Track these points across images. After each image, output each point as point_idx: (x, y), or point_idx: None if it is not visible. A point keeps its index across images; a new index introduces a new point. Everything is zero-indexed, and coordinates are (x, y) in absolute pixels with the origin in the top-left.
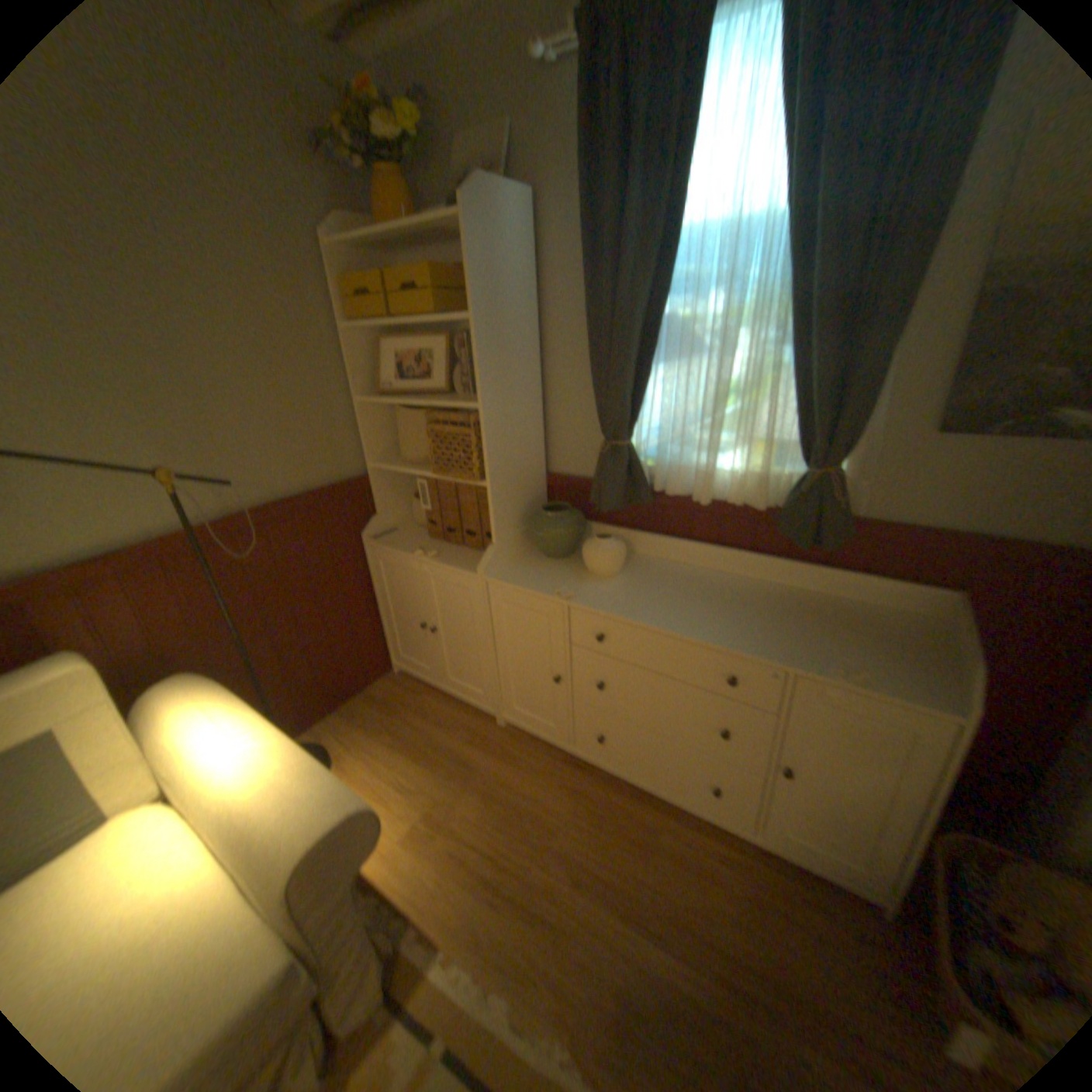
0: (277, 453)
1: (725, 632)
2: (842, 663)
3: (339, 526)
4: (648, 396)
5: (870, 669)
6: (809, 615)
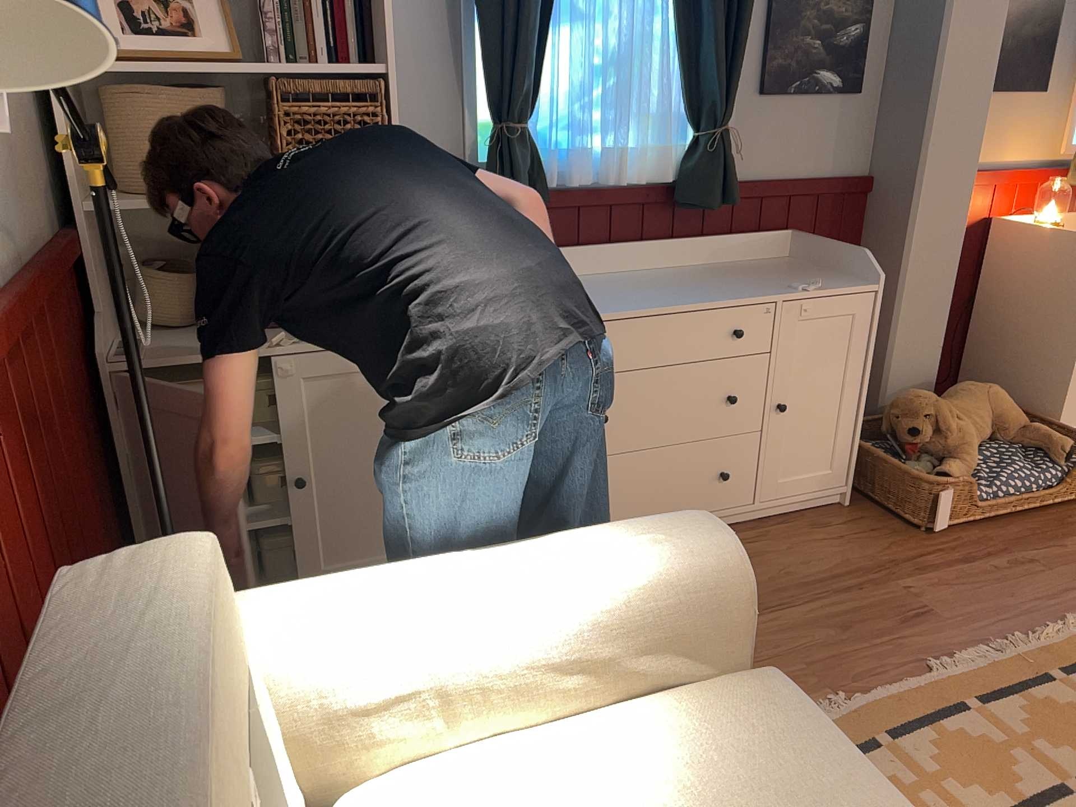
0: (1, 160)
1: (707, 294)
2: (794, 283)
3: (71, 335)
4: (543, 66)
5: (807, 282)
6: (725, 274)
